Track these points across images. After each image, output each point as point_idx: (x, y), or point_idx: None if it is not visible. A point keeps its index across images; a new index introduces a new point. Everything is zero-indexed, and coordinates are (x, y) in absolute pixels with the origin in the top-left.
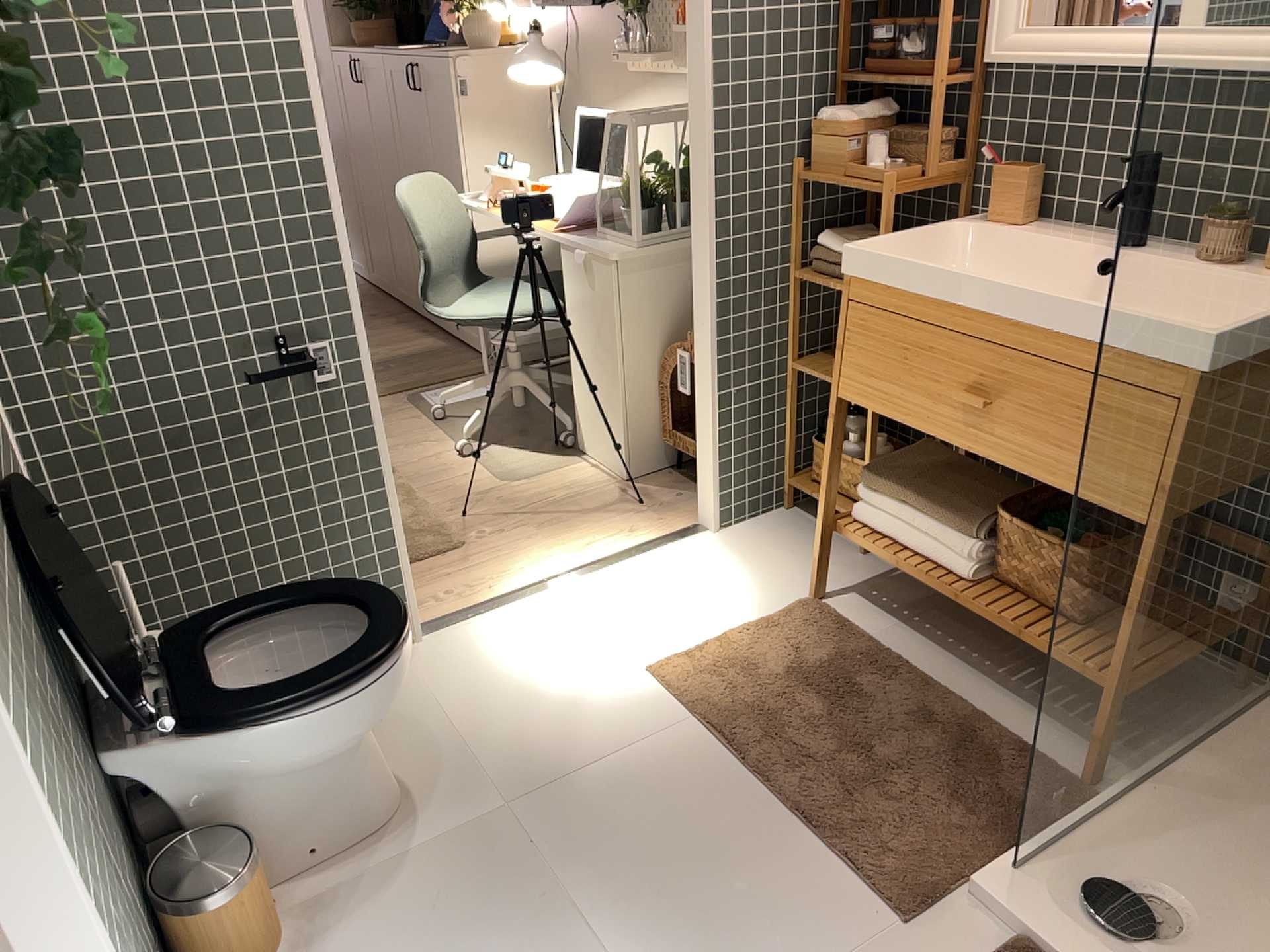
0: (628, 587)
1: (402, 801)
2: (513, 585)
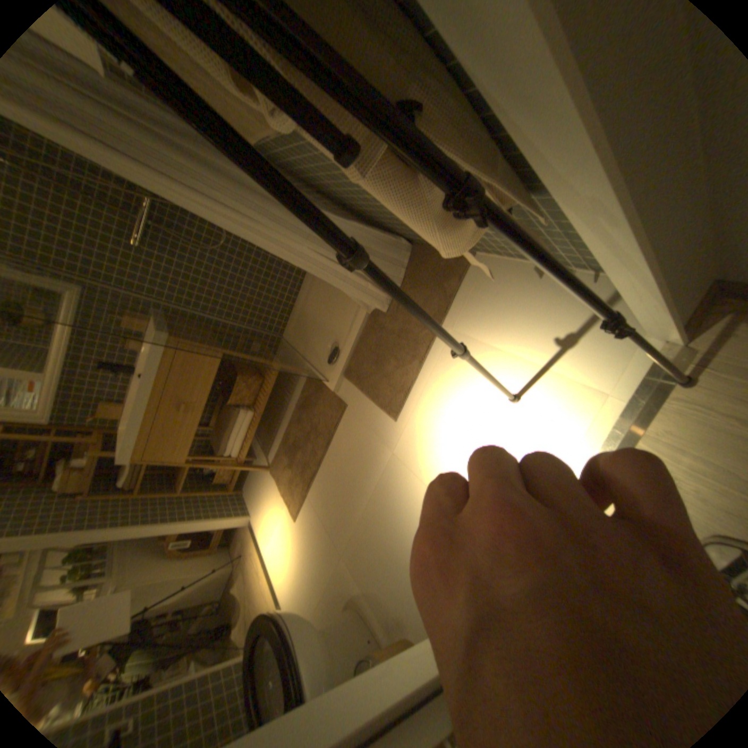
0: (268, 545)
1: (347, 608)
2: (270, 602)
